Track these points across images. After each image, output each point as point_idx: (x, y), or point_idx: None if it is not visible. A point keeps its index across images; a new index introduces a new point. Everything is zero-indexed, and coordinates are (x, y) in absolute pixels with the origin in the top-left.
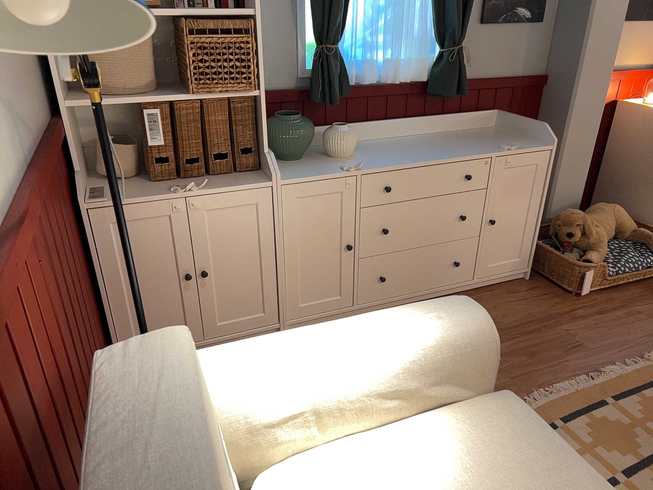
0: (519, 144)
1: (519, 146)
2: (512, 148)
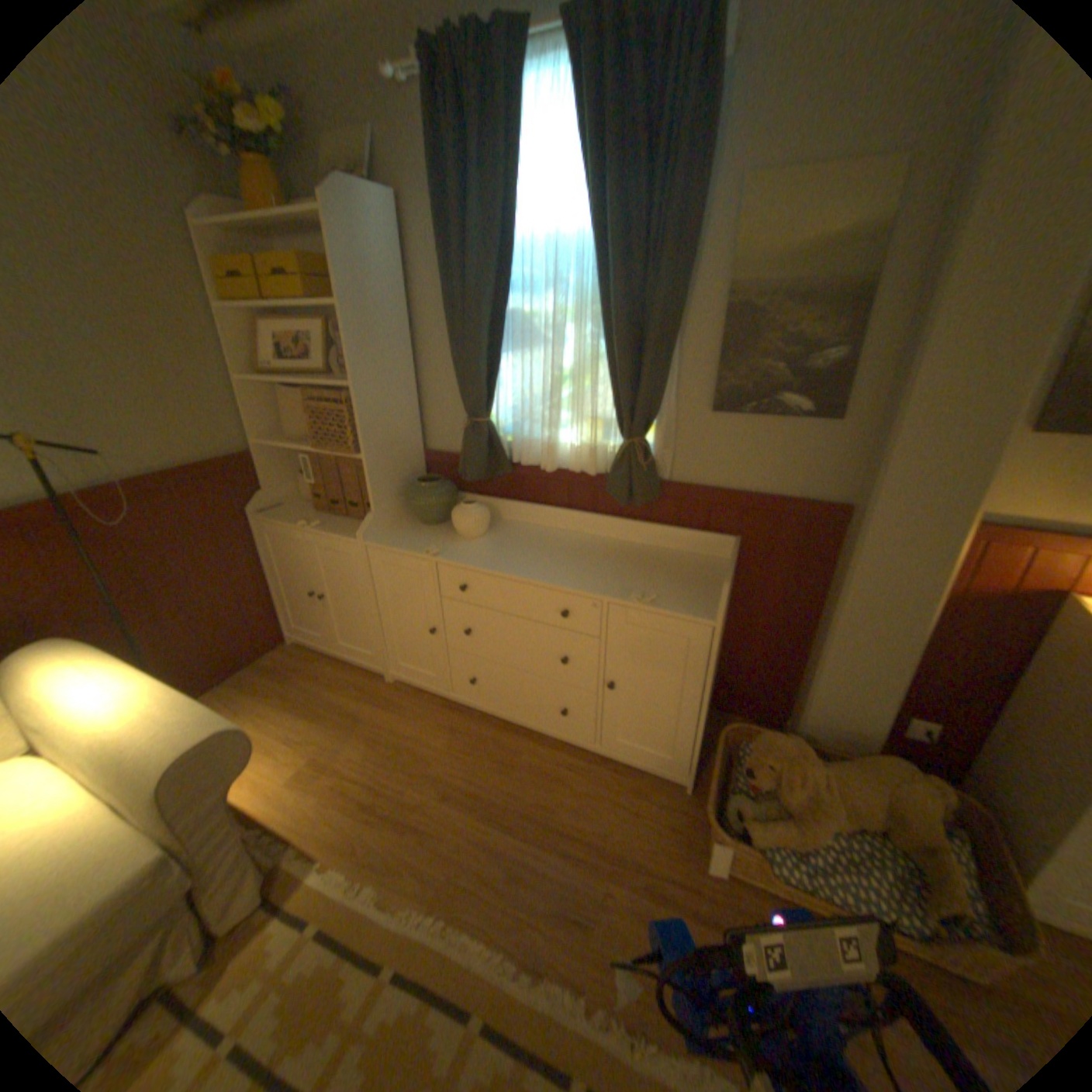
0: (653, 597)
1: (649, 600)
2: (643, 600)
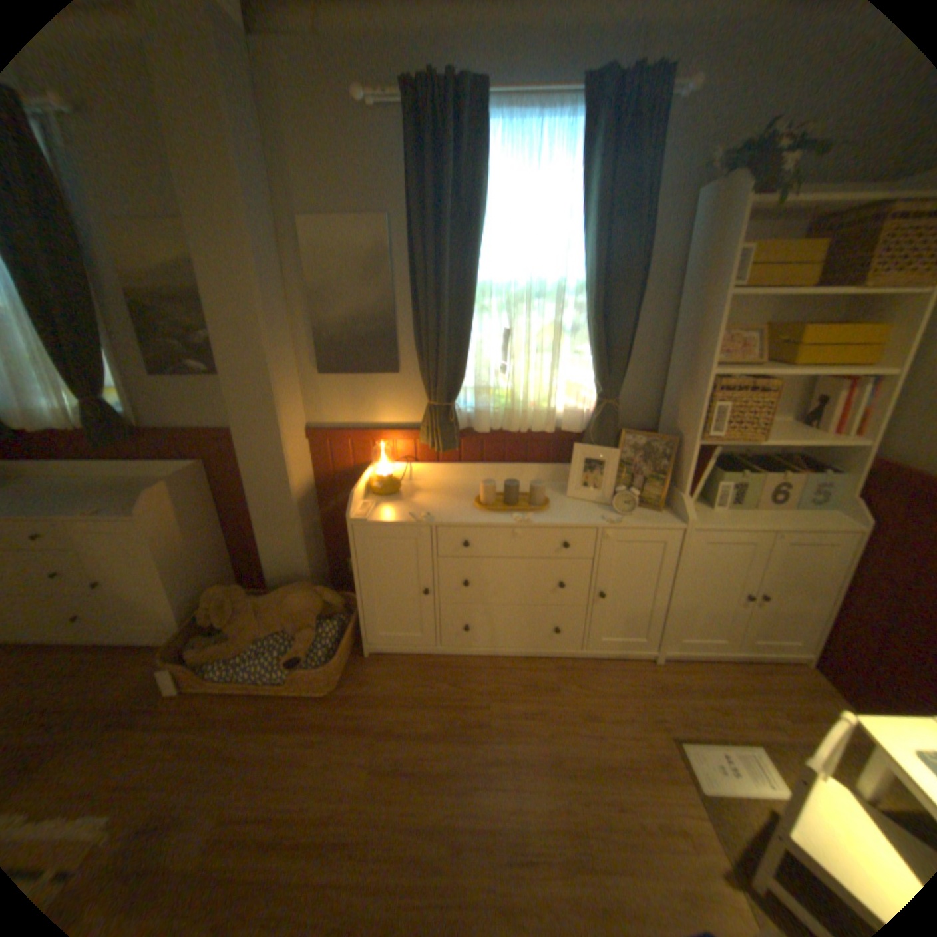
0: (93, 511)
1: (89, 513)
2: (88, 514)
